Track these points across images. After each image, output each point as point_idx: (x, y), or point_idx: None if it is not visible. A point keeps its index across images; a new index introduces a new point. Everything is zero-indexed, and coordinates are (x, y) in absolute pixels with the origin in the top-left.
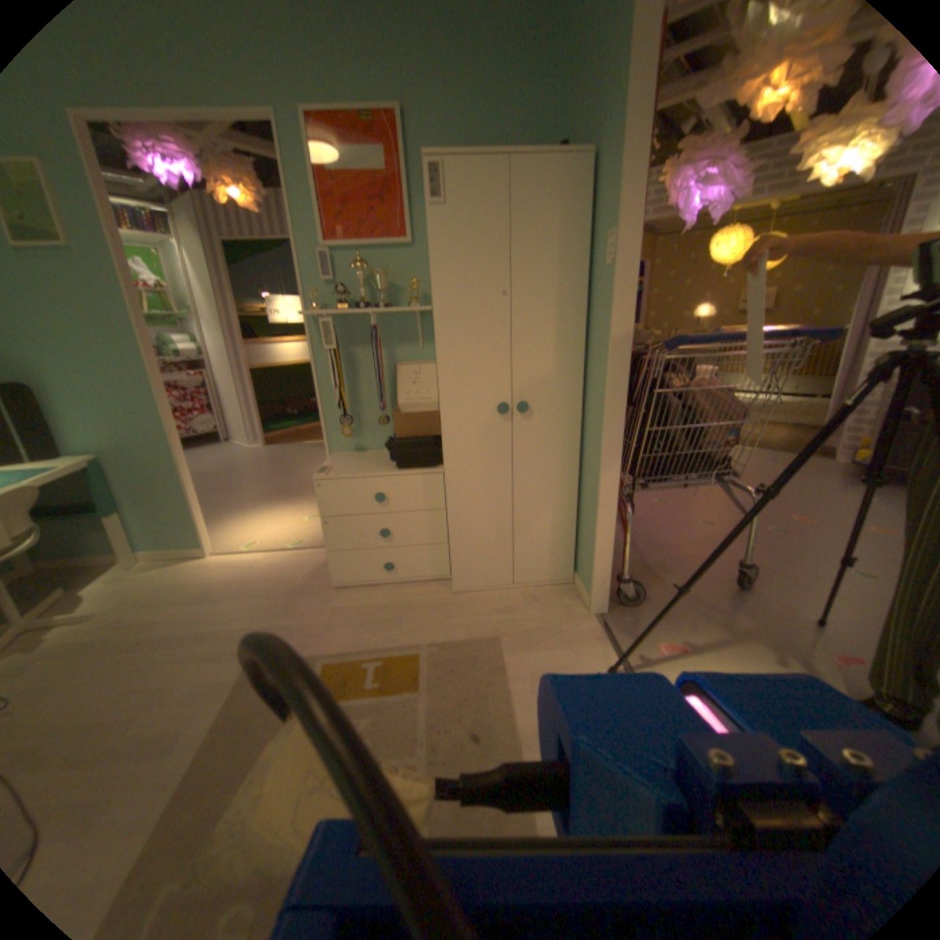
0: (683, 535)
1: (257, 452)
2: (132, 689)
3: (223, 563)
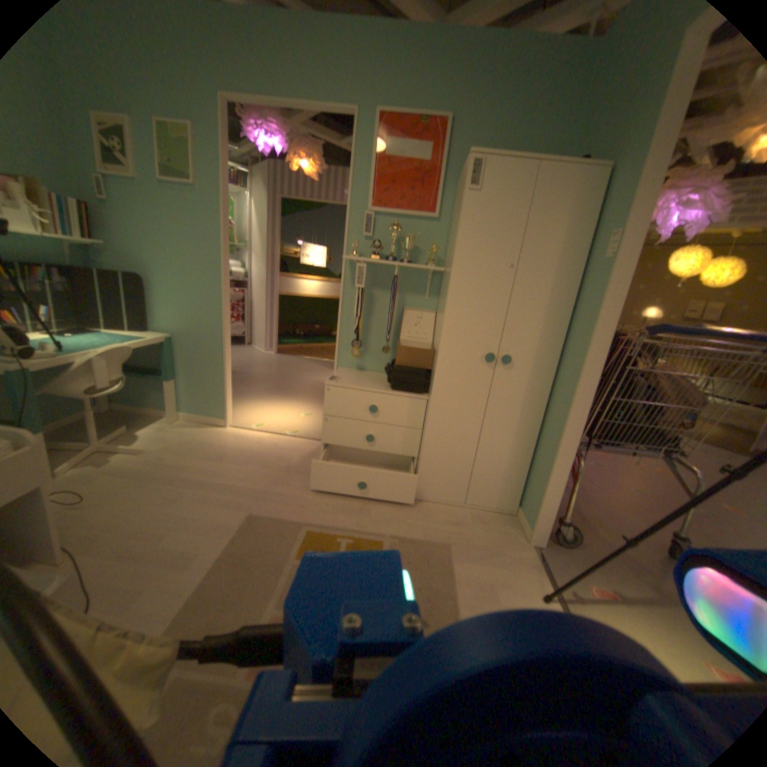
0: (617, 498)
1: (271, 358)
2: (166, 514)
3: (239, 435)
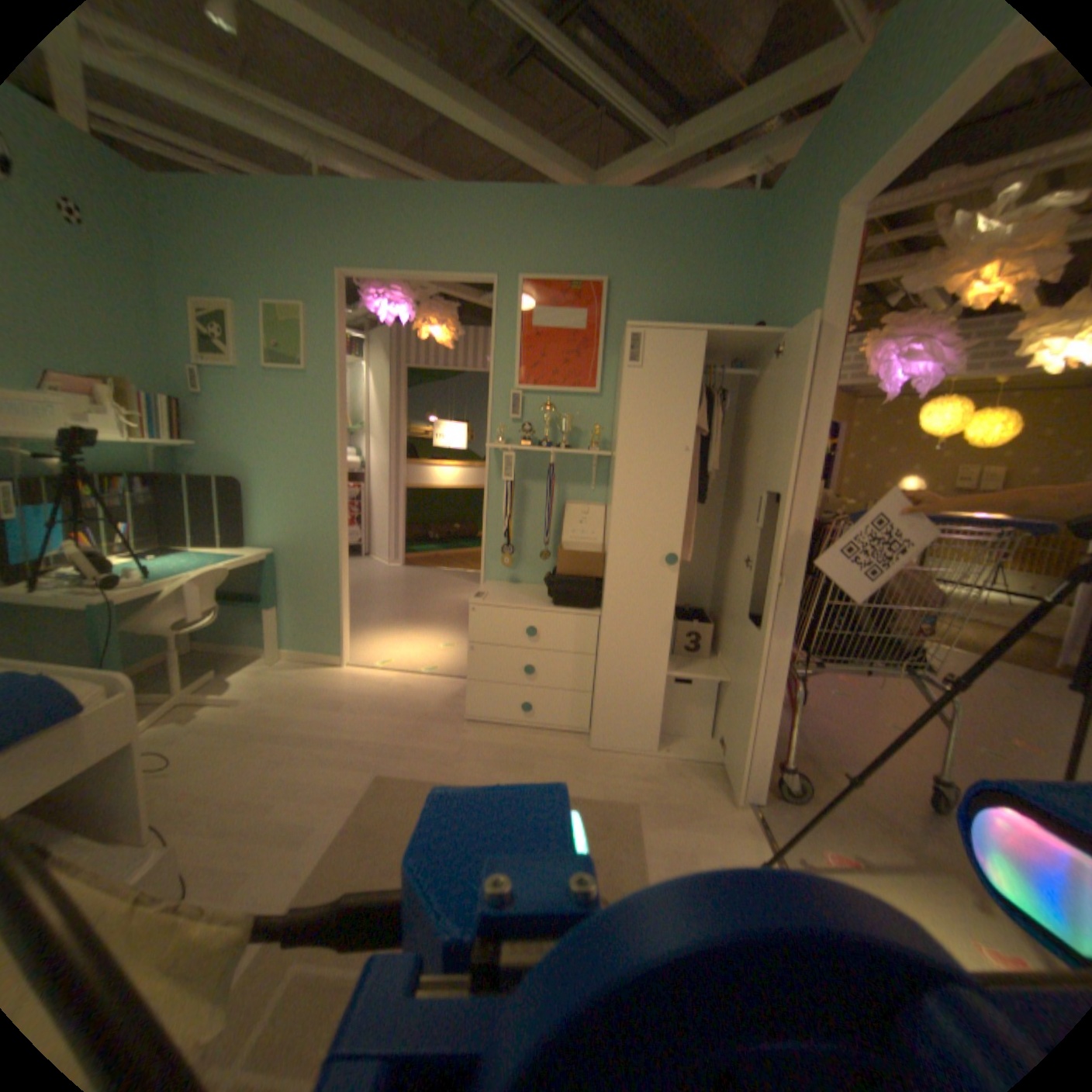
0: (867, 738)
1: (396, 573)
2: (270, 779)
3: (359, 676)
